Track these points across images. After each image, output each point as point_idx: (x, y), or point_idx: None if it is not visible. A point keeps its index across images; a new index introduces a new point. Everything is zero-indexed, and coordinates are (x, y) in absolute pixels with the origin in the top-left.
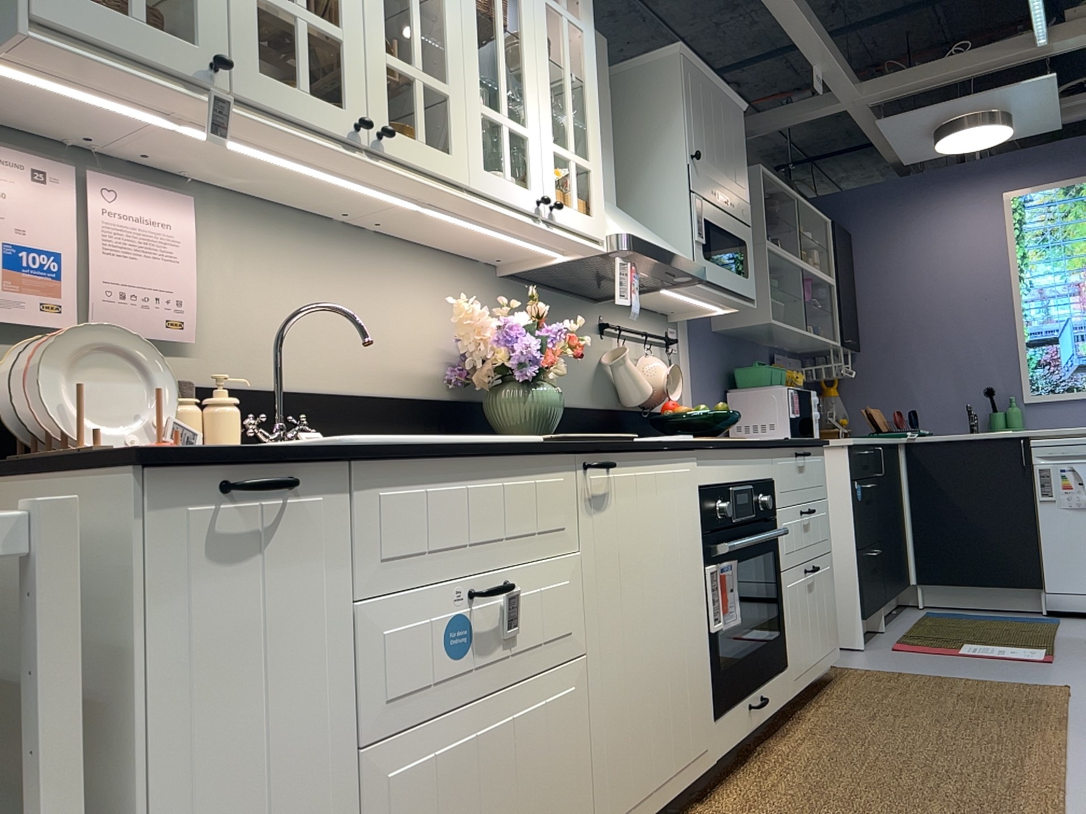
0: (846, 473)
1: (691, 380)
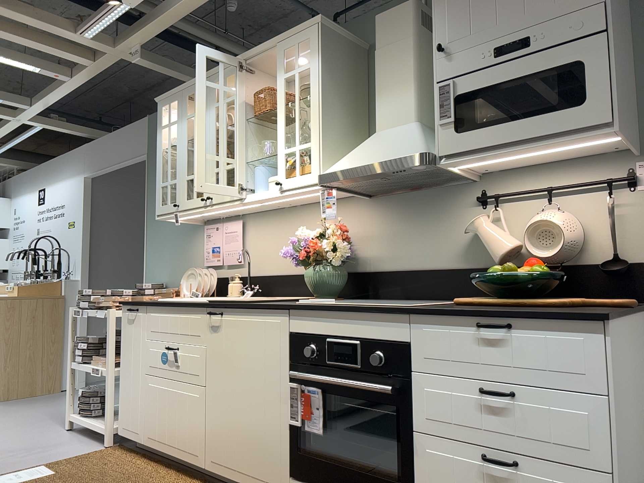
0: None
1: None
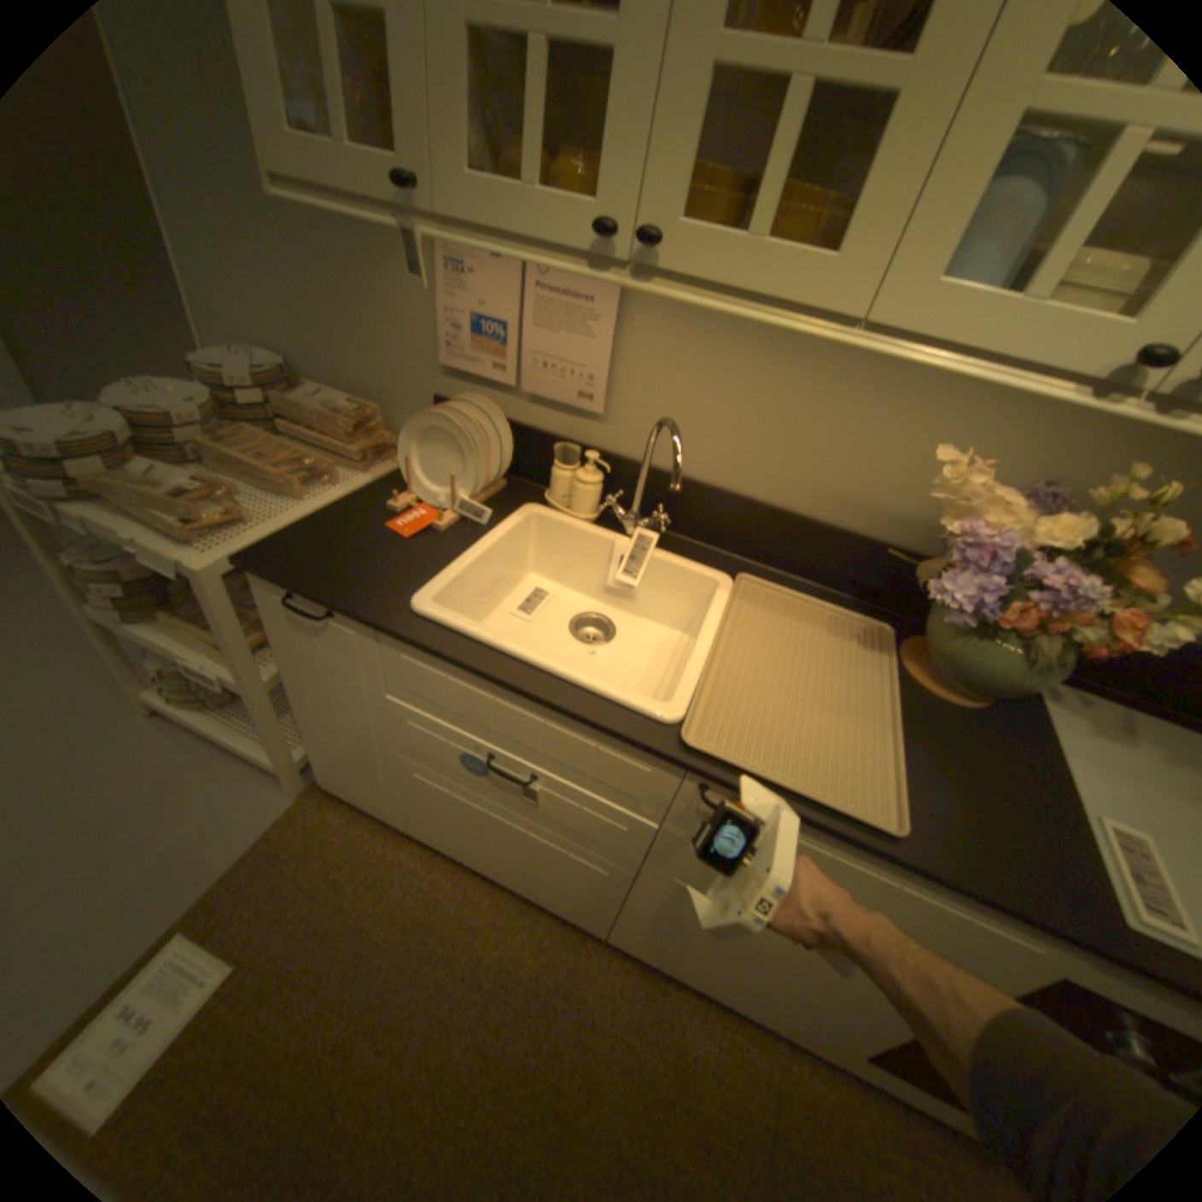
0: None
1: None
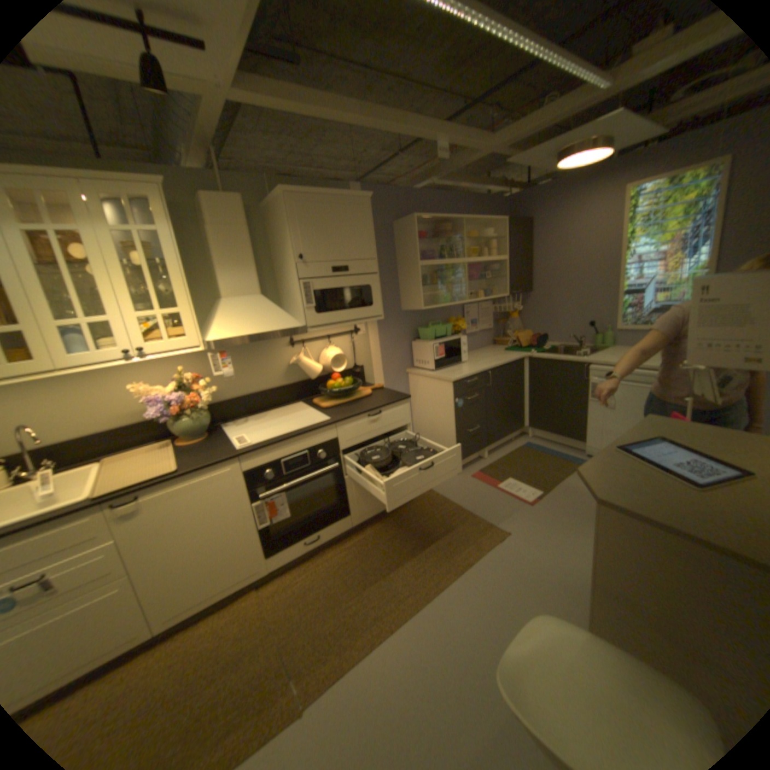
0: (451, 395)
1: (376, 345)
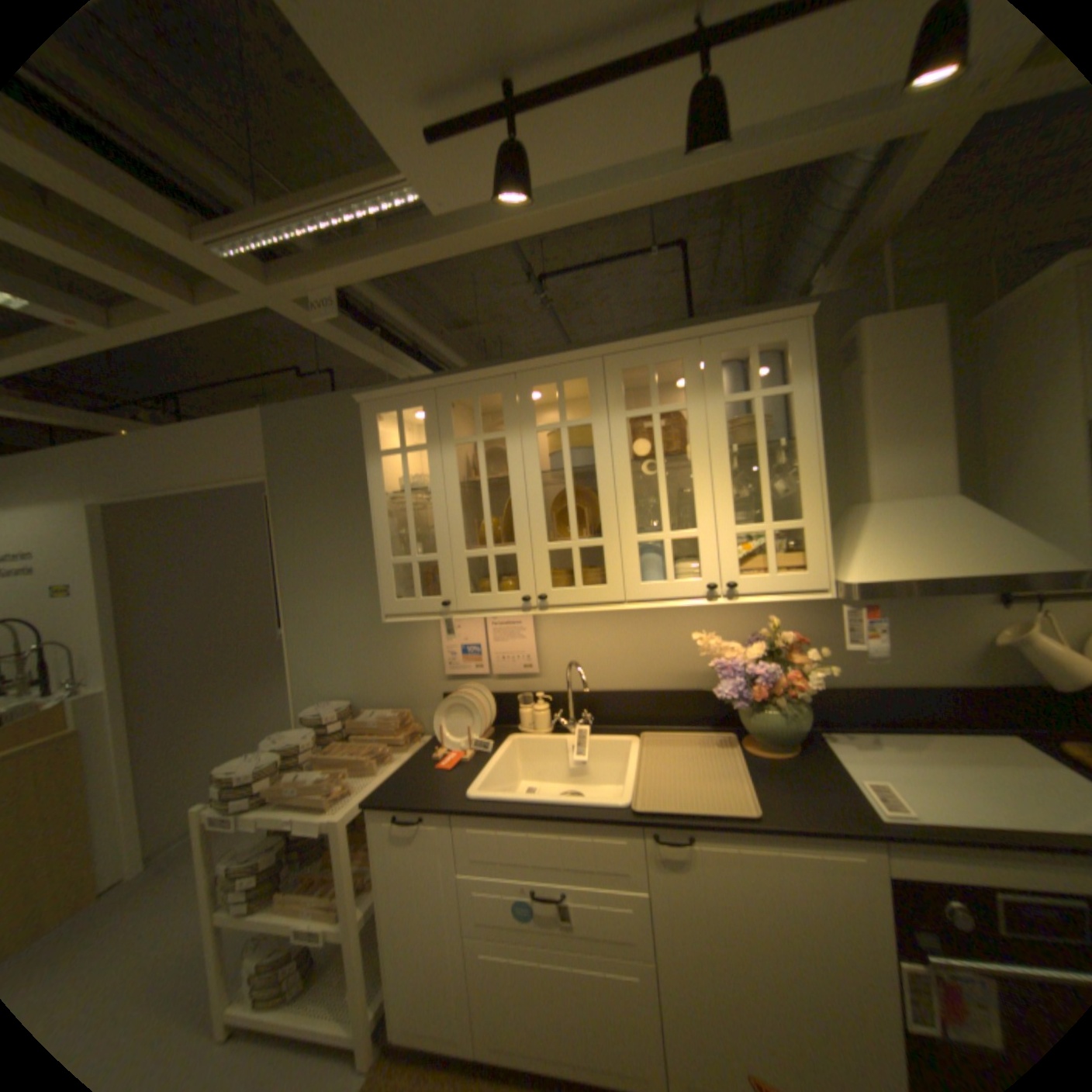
0: None
1: None
